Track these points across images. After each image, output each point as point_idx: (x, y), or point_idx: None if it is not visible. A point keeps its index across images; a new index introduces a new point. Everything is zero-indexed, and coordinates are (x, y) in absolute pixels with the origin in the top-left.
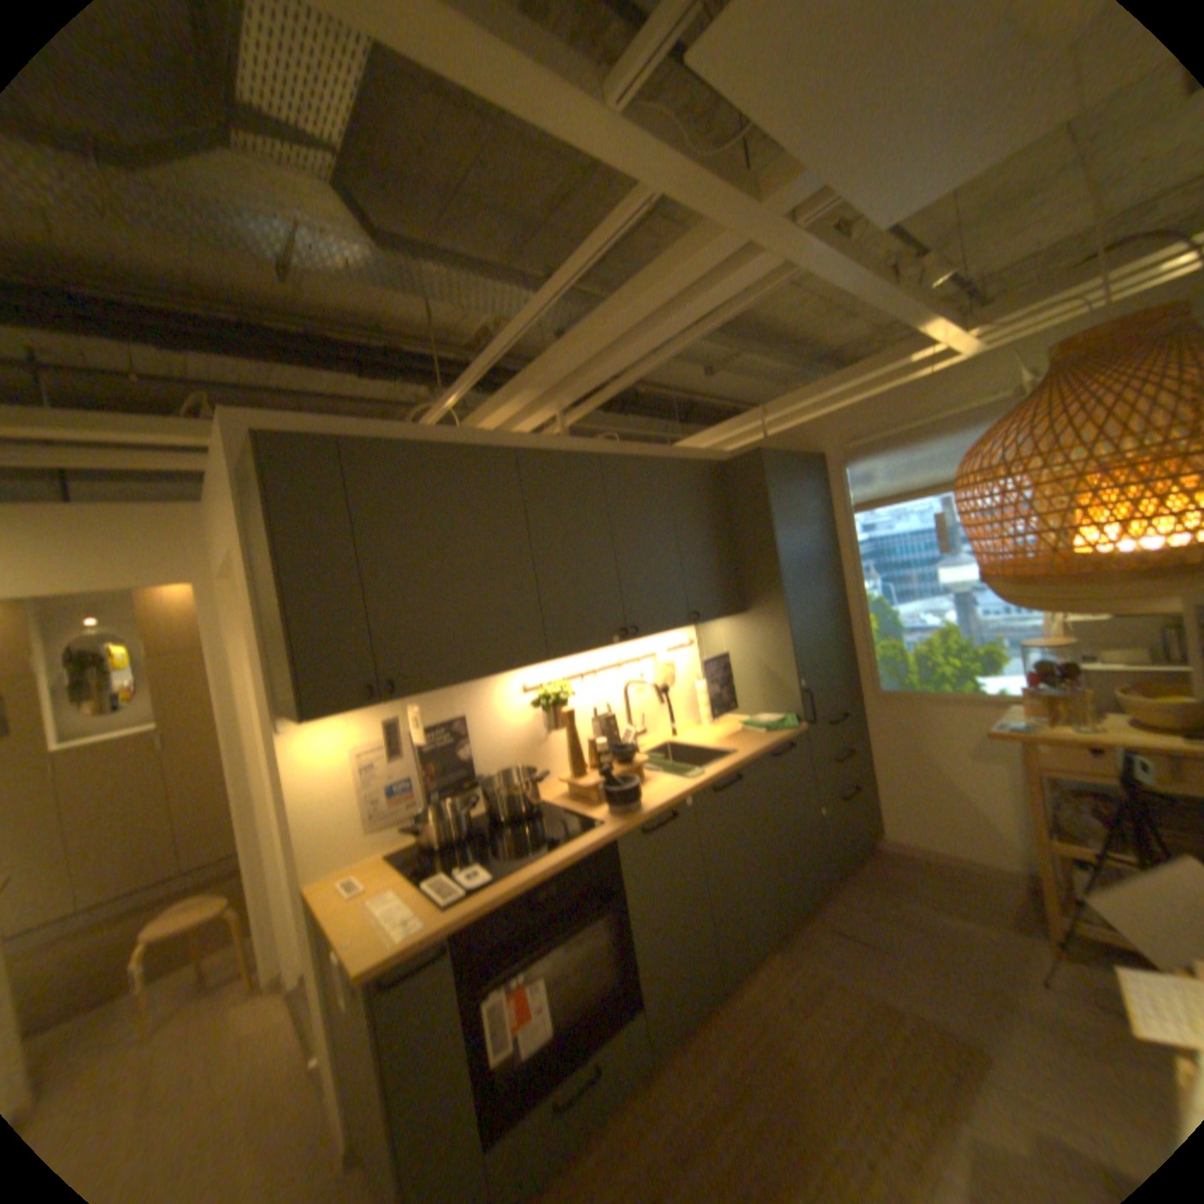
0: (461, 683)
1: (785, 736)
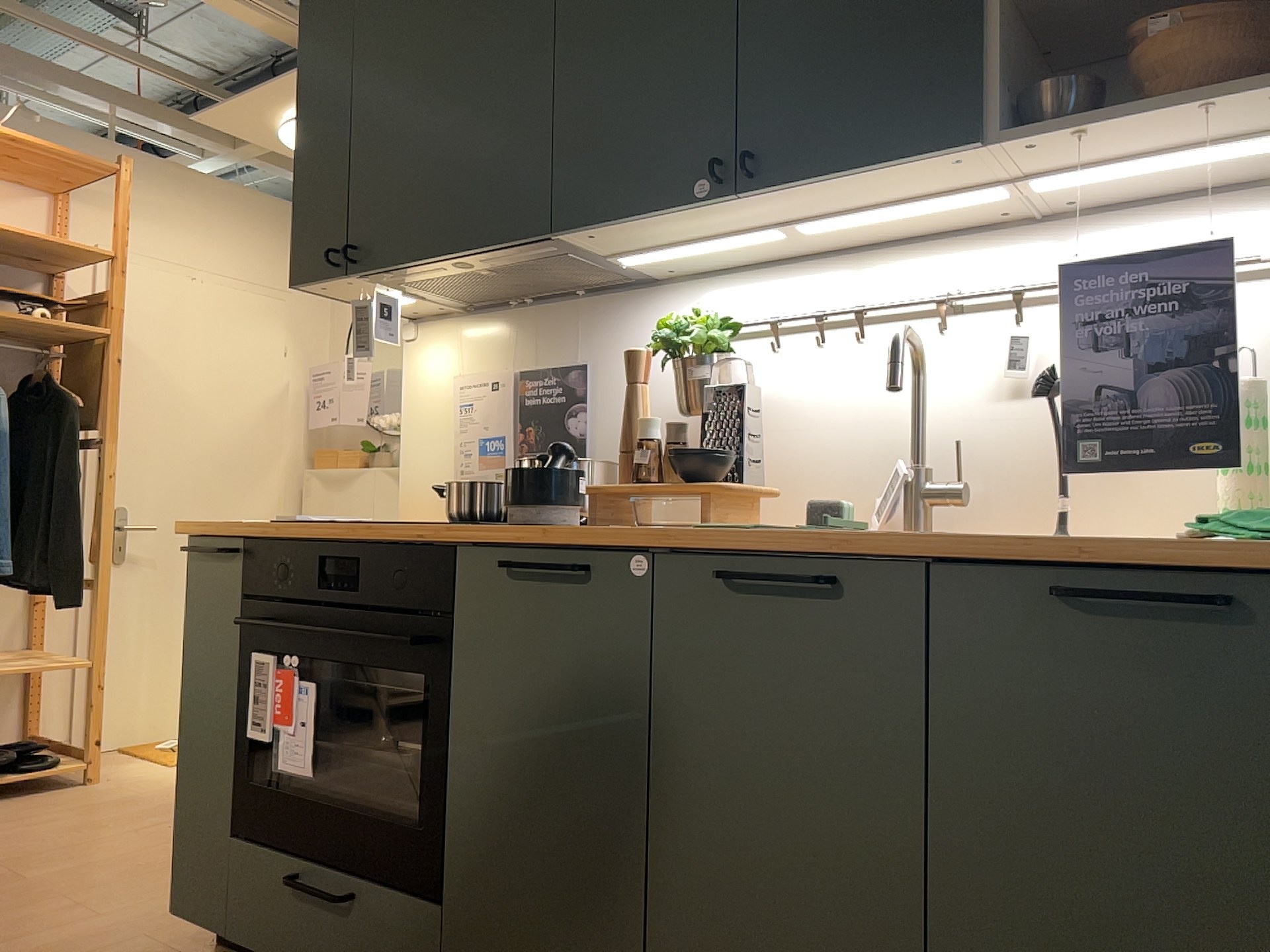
0: (436, 261)
1: (1221, 557)
